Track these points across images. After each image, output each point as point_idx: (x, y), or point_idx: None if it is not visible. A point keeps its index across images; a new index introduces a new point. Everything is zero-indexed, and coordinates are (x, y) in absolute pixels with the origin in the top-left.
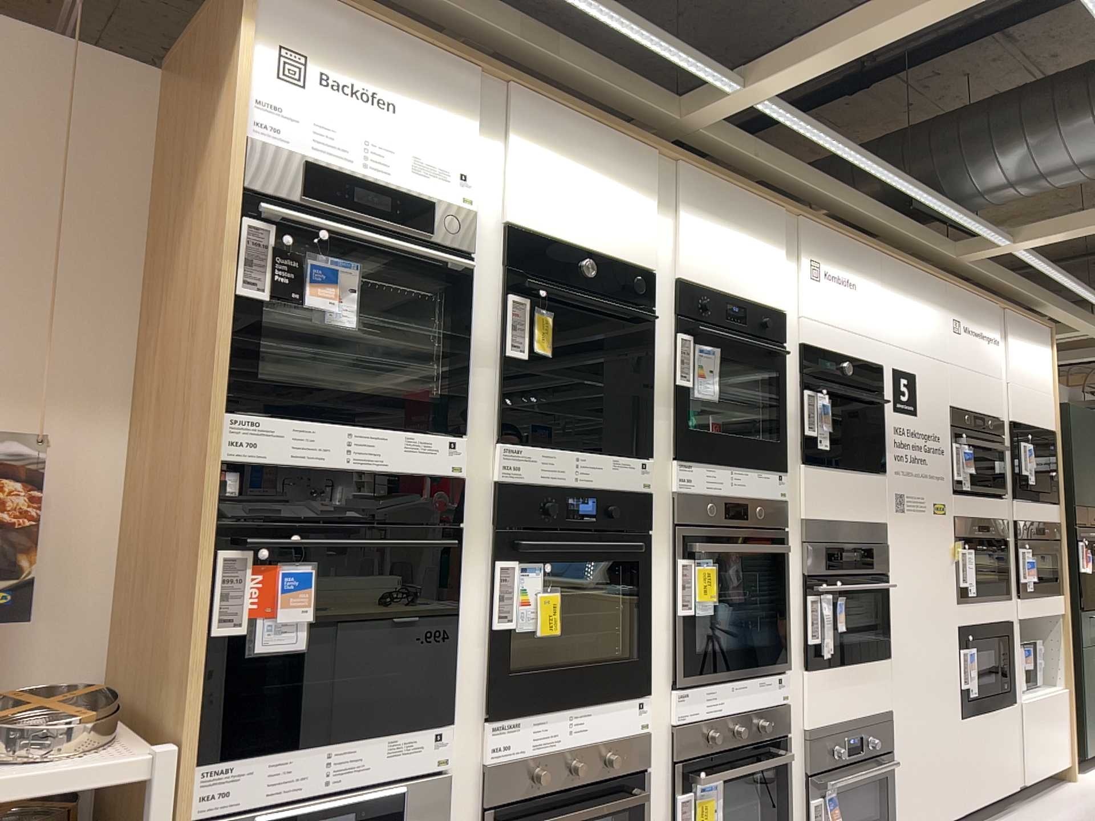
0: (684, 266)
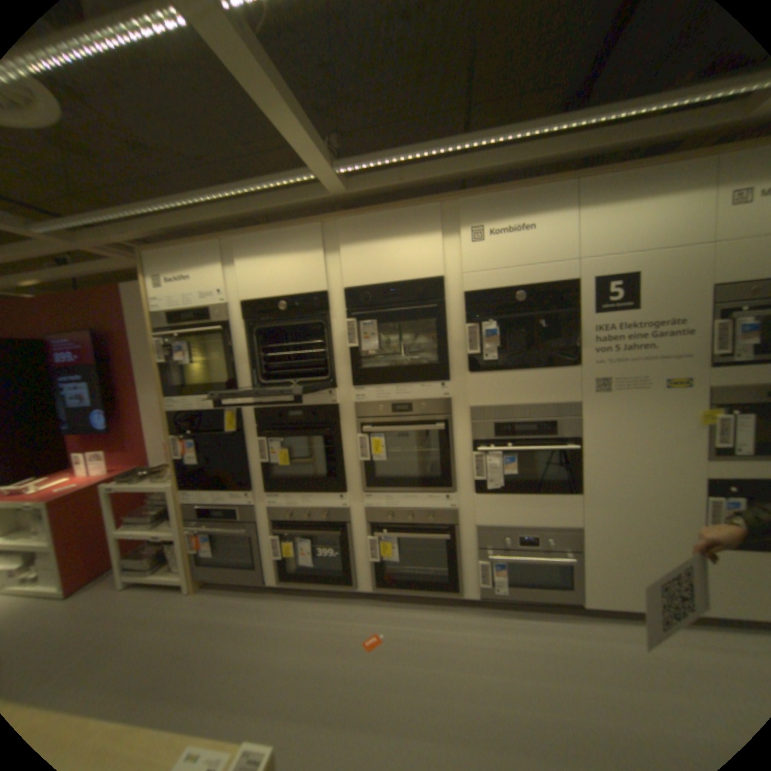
0: (349, 278)
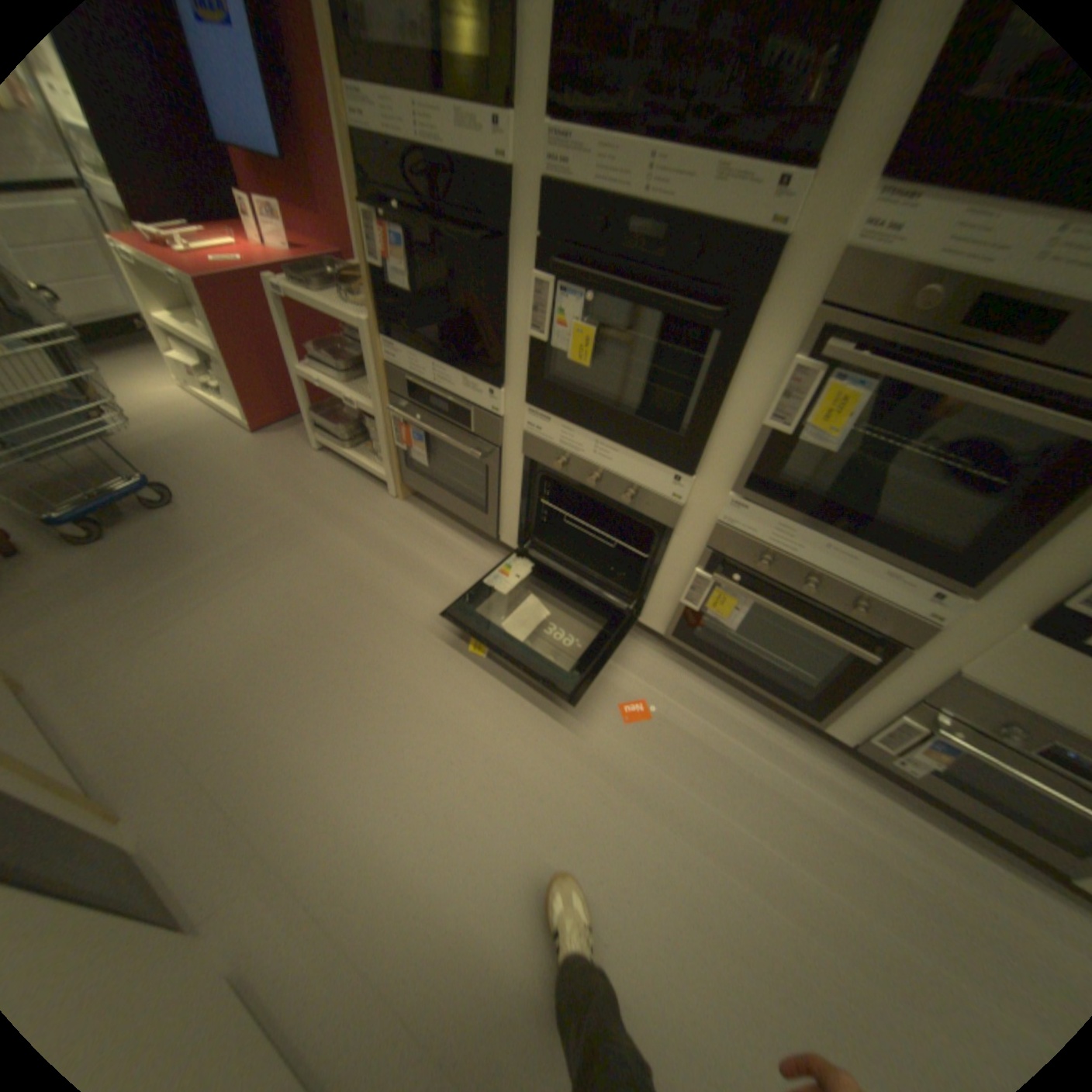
0: None
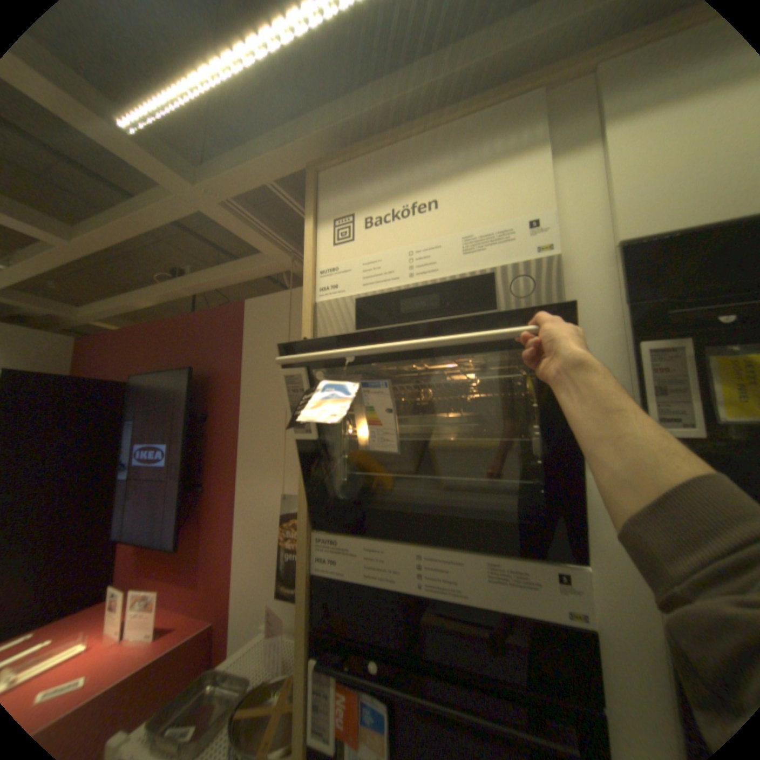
0: None
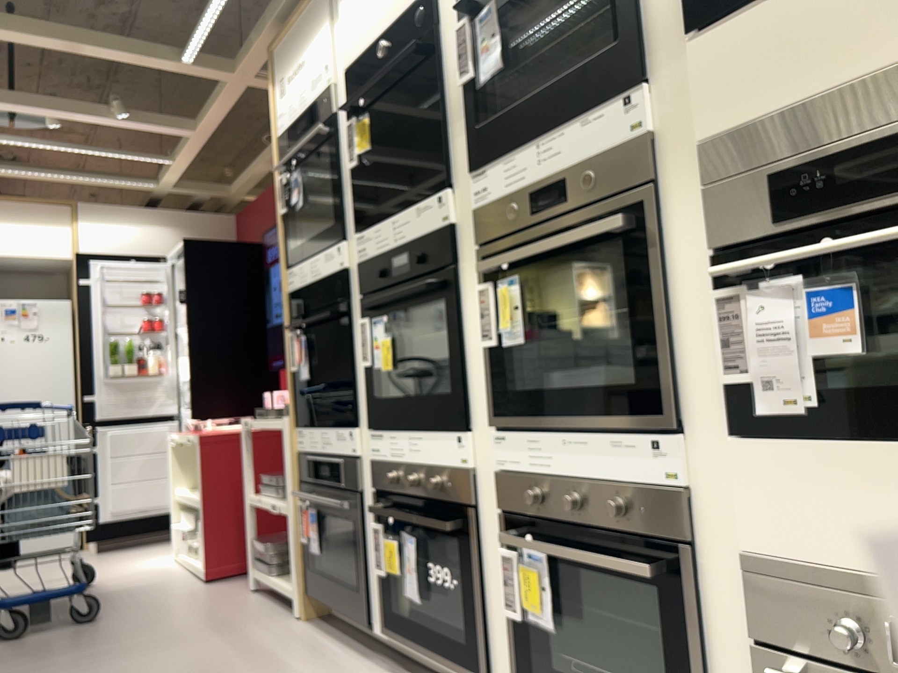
0: None
